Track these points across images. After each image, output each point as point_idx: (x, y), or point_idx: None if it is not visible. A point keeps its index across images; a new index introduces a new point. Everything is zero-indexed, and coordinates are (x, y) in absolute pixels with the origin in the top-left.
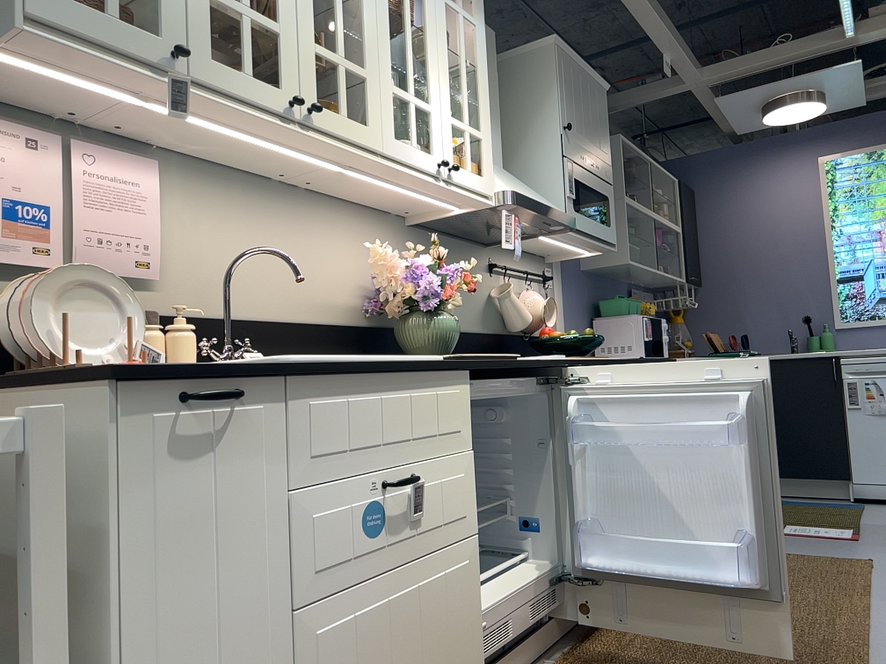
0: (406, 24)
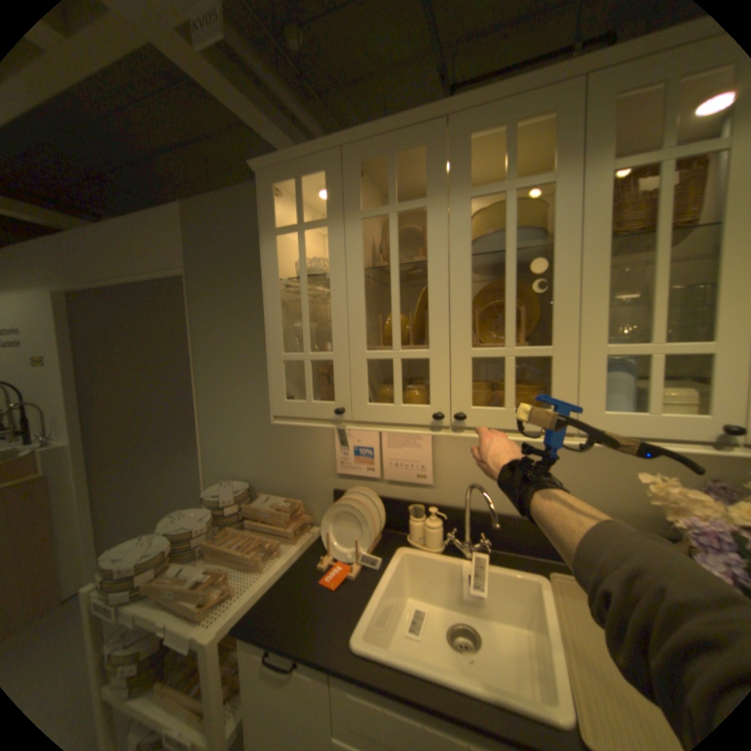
0: (658, 242)
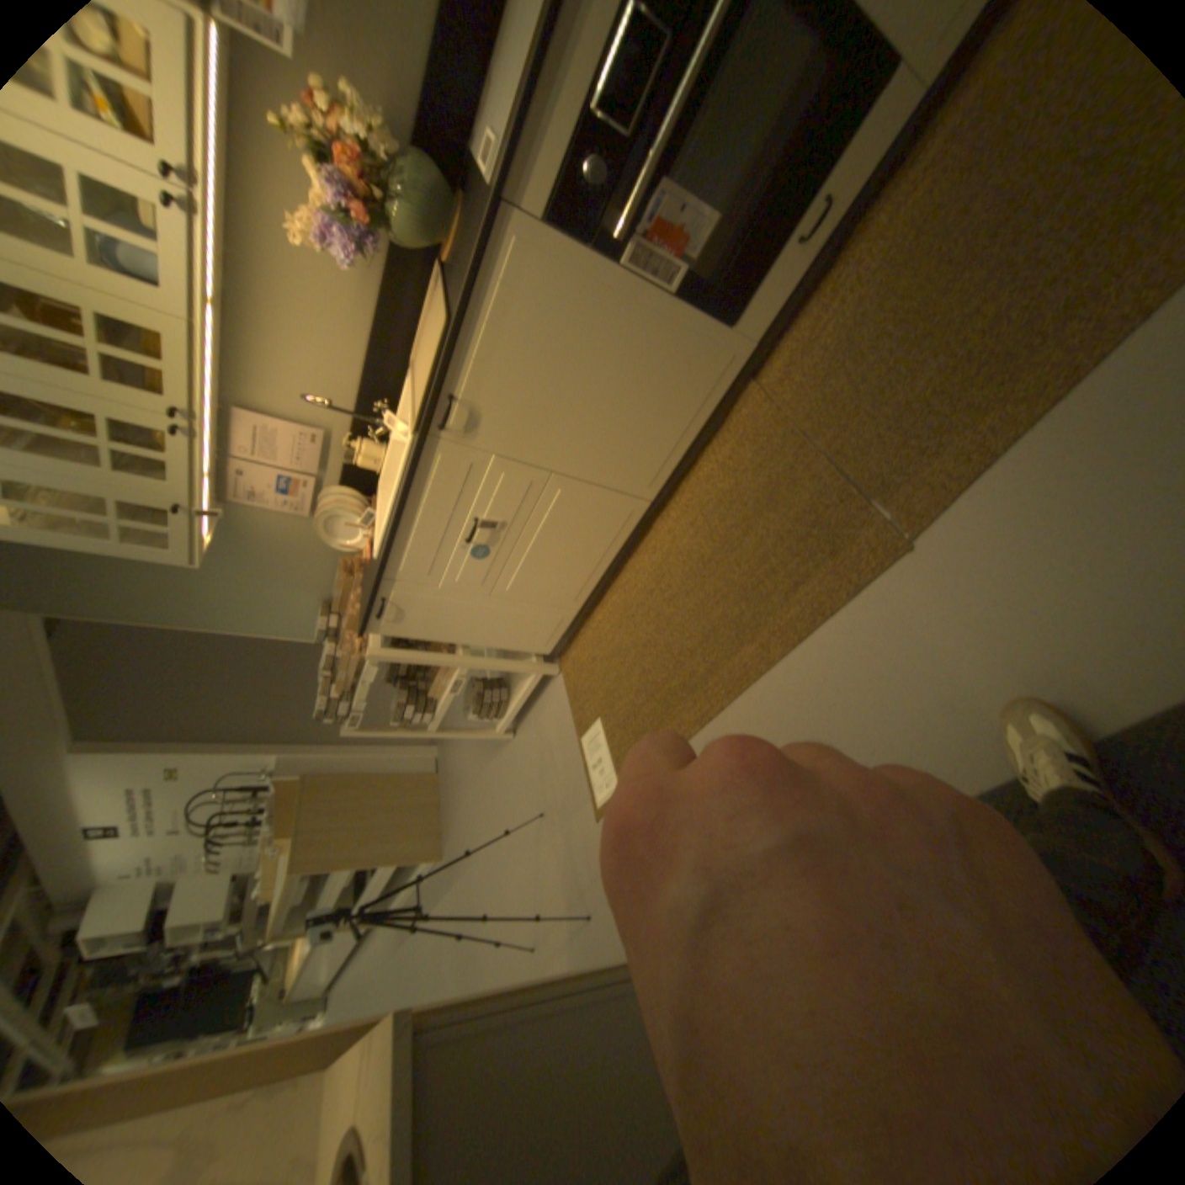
0: None
